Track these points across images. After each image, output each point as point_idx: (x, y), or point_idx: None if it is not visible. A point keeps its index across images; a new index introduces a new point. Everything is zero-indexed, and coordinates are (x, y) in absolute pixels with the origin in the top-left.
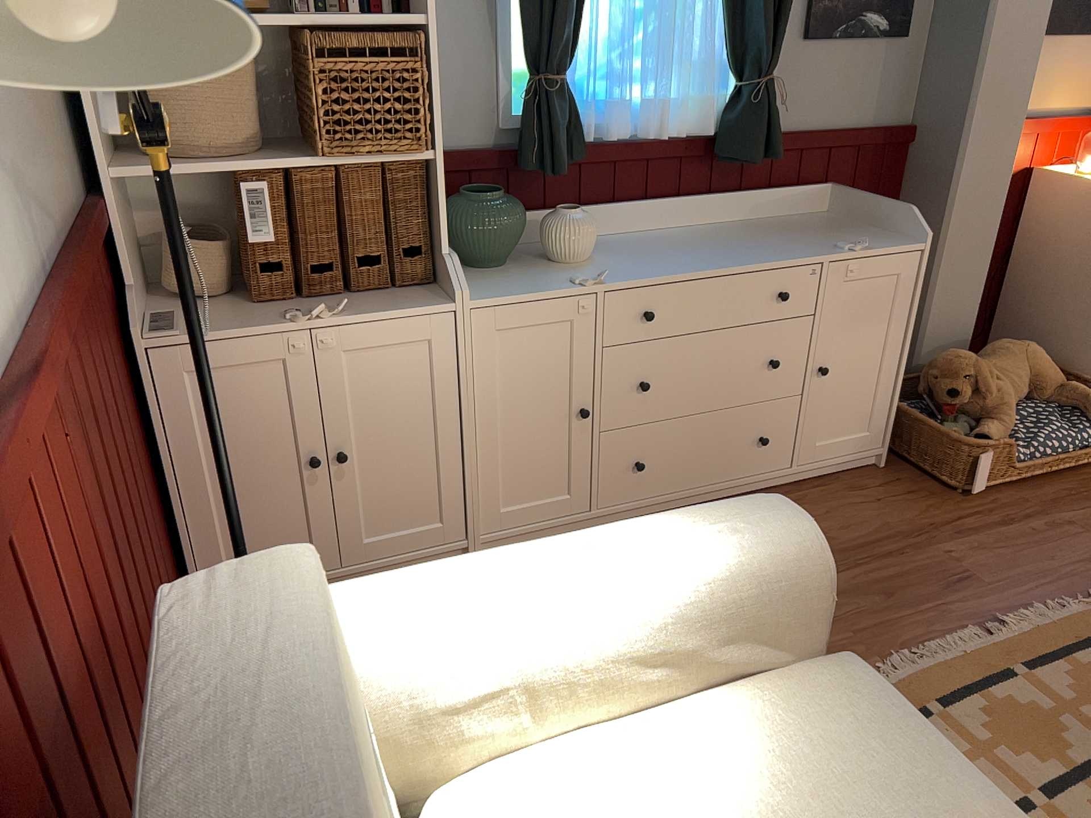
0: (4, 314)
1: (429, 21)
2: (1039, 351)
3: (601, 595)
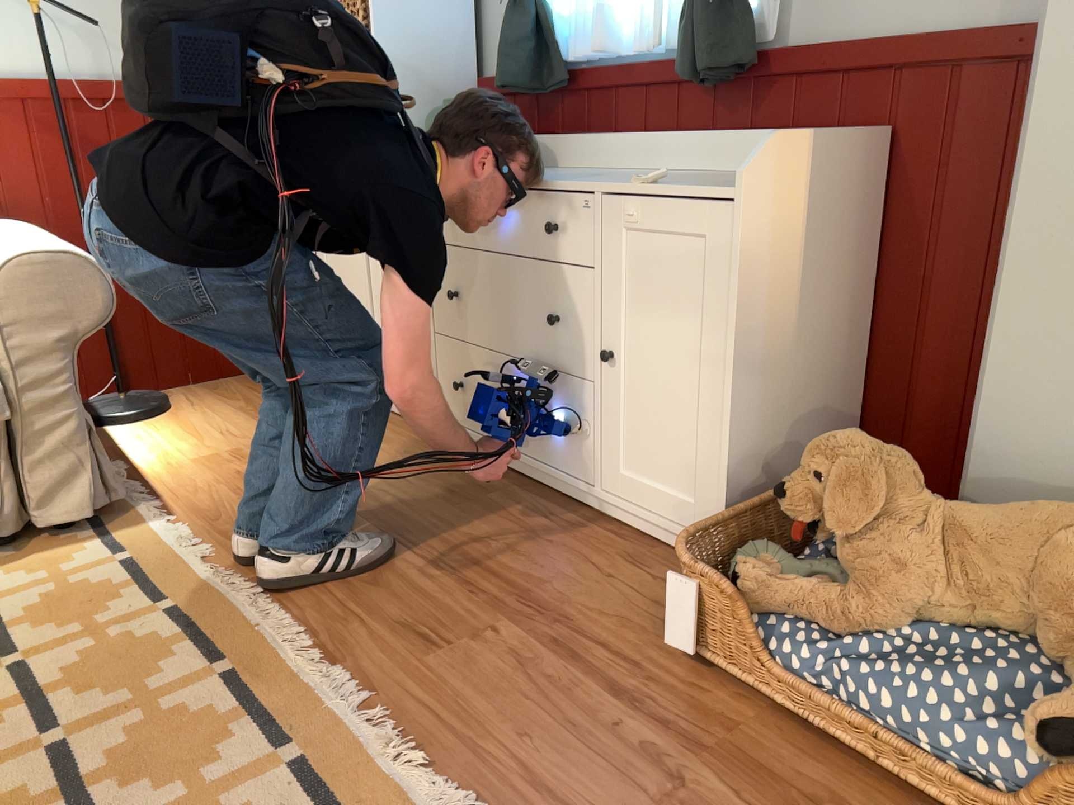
0: (23, 75)
1: None
2: None
3: None
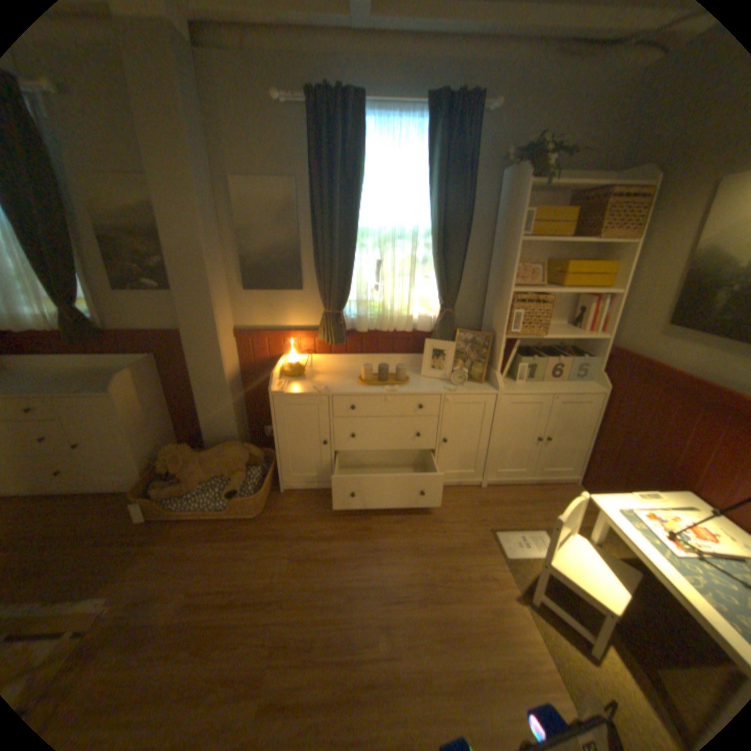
0: None
1: None
2: (230, 453)
3: None
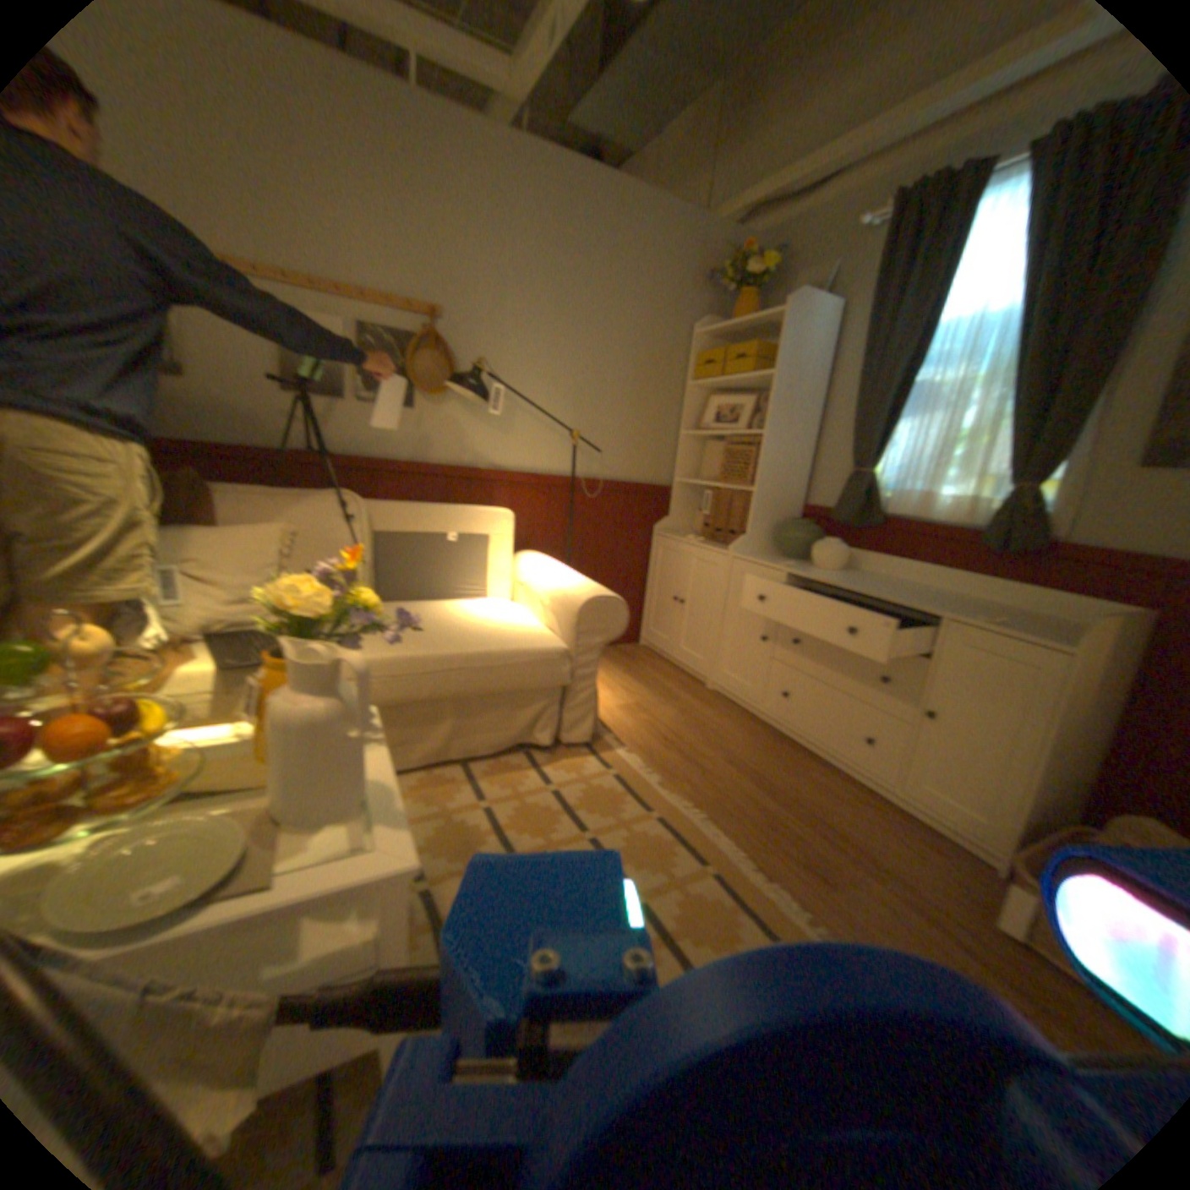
0: (549, 470)
1: (772, 432)
2: None
3: (549, 576)
